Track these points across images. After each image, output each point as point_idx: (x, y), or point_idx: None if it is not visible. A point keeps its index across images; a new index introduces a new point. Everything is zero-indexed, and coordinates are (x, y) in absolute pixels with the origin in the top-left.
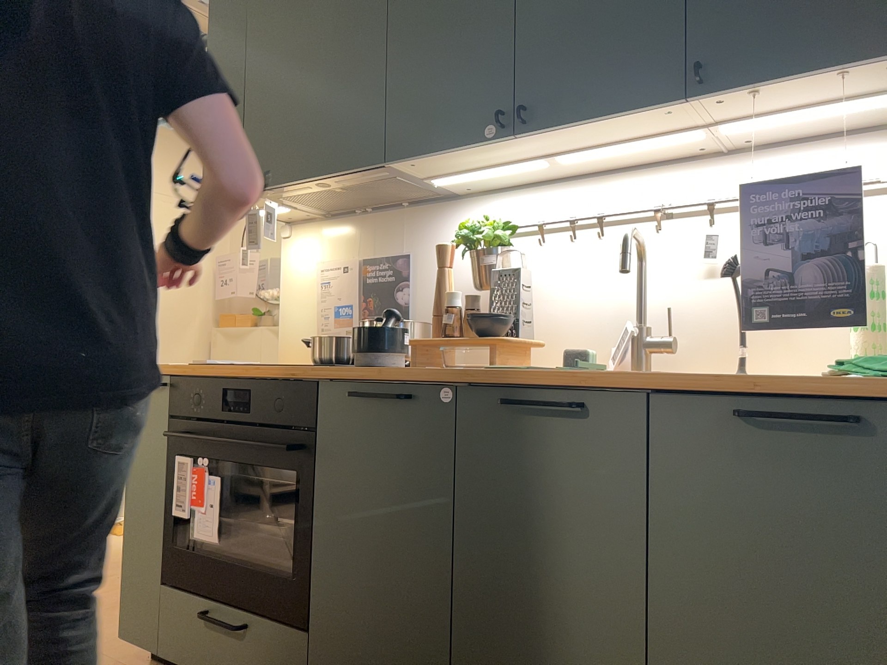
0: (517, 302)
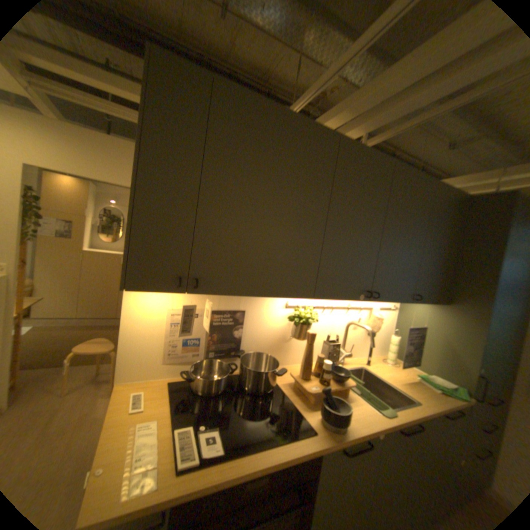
0: (335, 356)
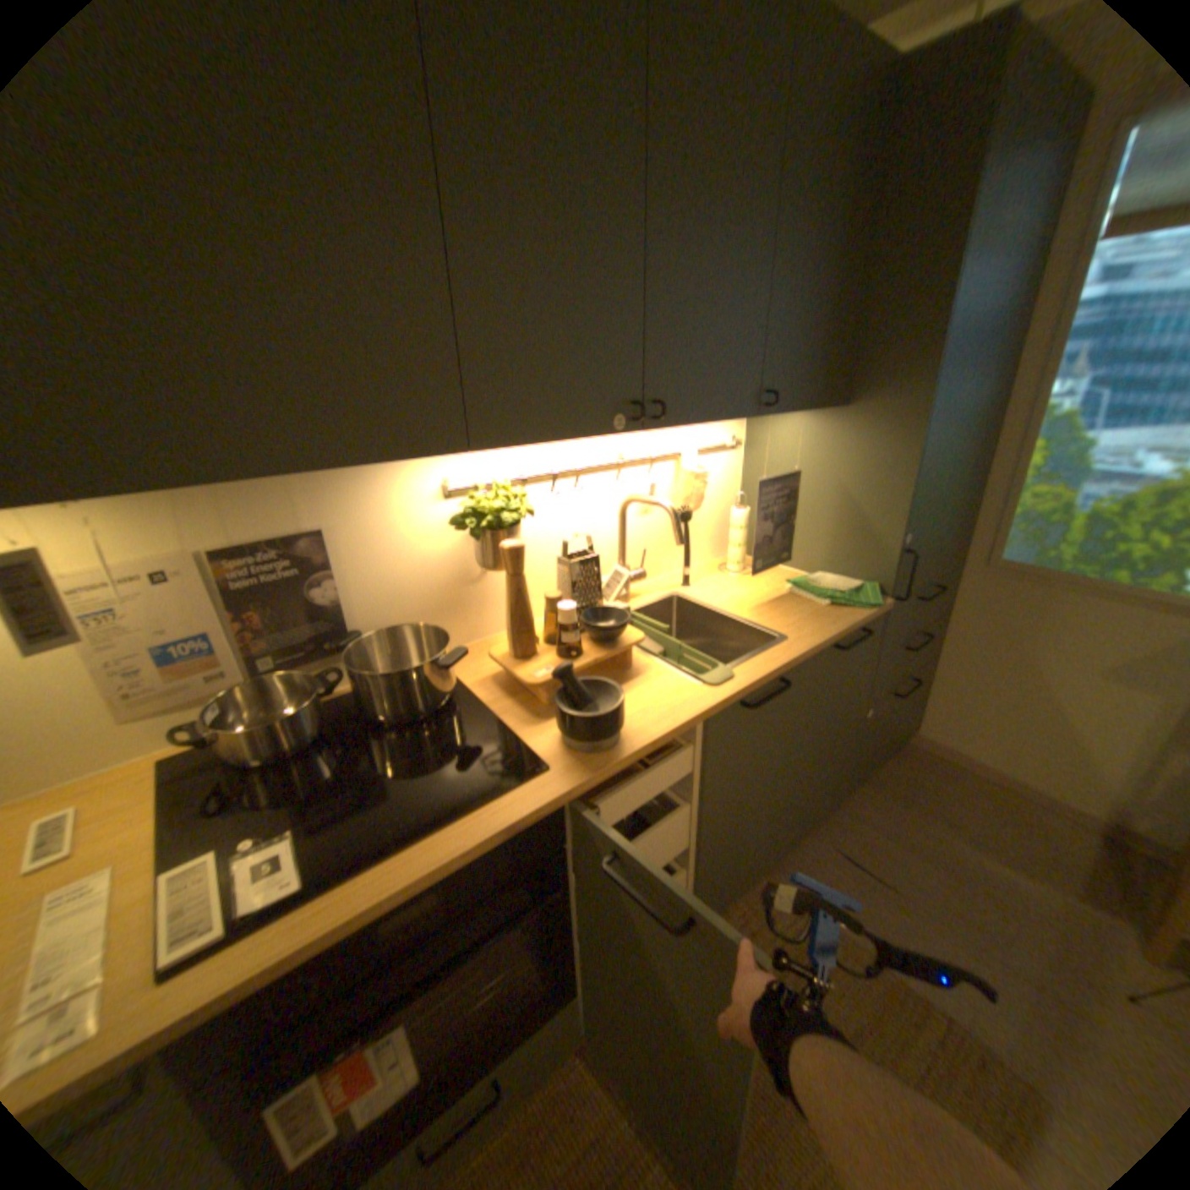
0: (589, 588)
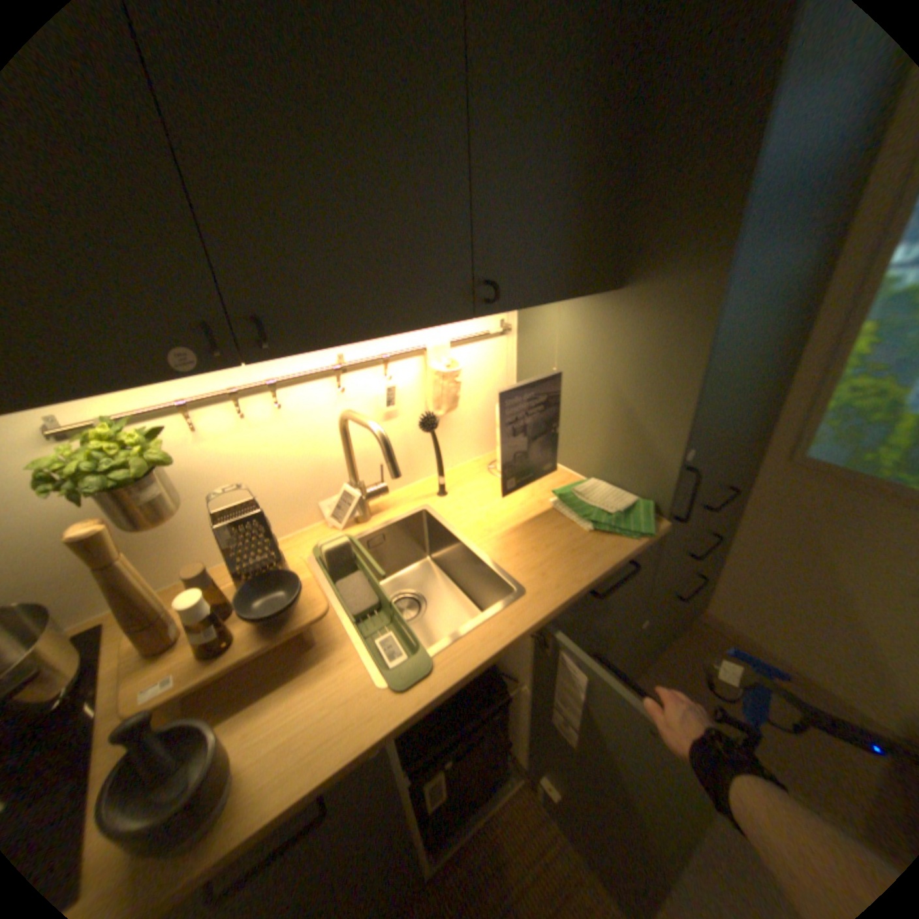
0: (263, 545)
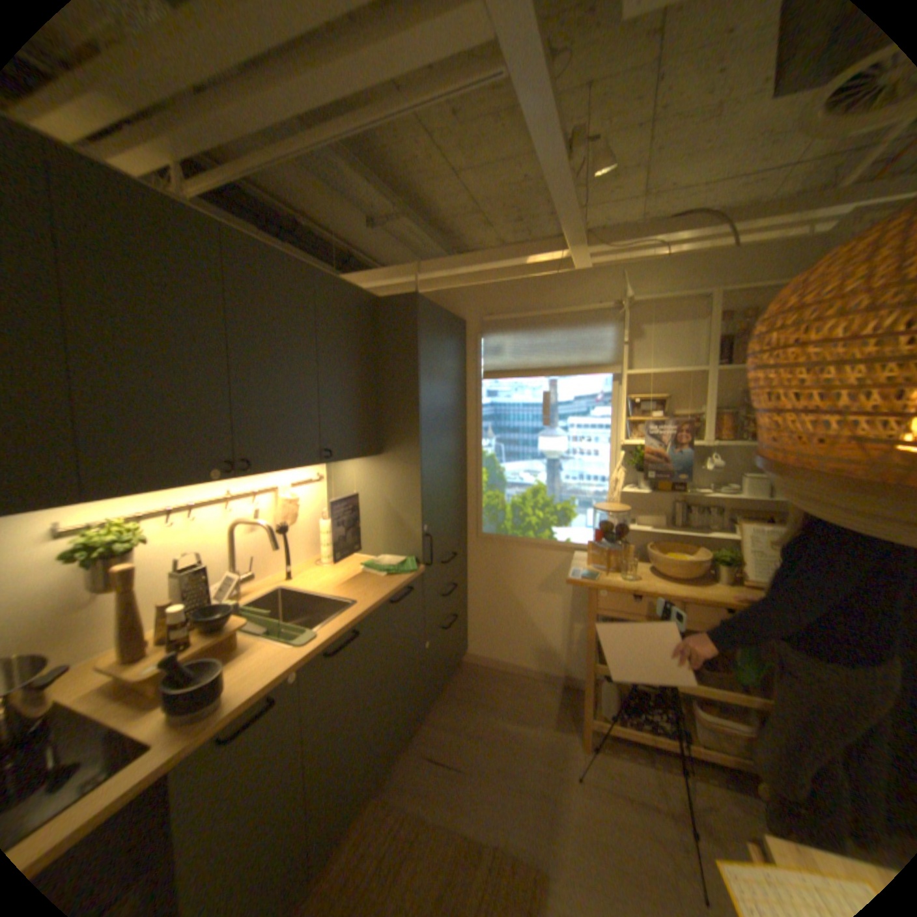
0: (200, 593)
